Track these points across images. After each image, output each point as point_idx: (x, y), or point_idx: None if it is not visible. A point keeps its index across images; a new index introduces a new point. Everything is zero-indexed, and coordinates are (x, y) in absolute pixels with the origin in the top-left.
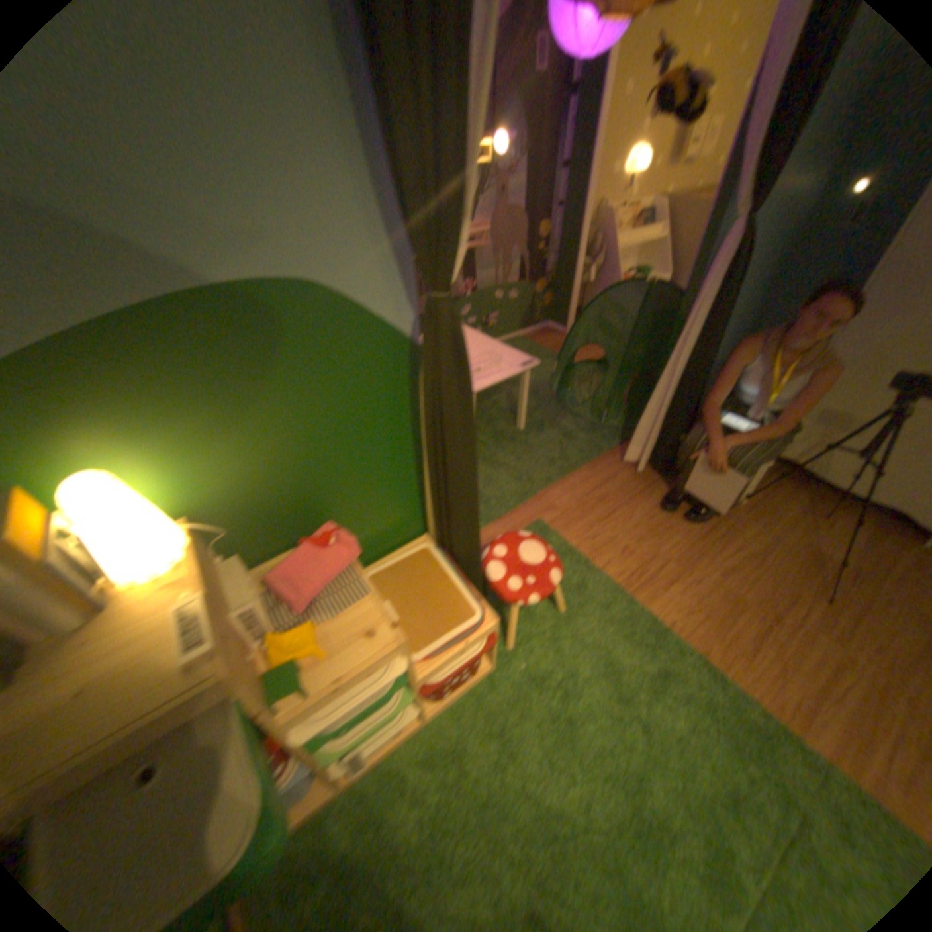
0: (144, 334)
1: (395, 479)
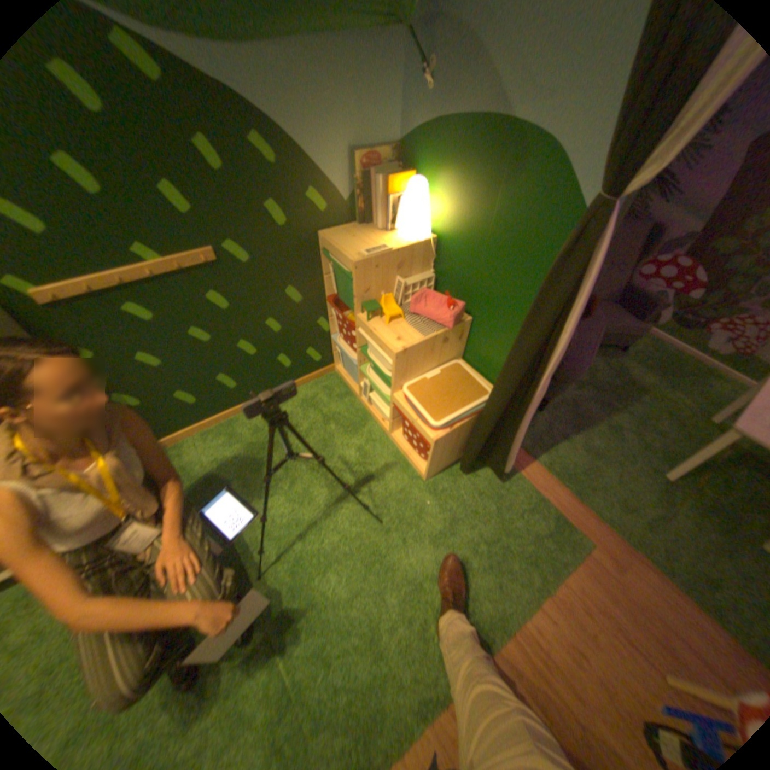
0: (477, 135)
1: (515, 336)
